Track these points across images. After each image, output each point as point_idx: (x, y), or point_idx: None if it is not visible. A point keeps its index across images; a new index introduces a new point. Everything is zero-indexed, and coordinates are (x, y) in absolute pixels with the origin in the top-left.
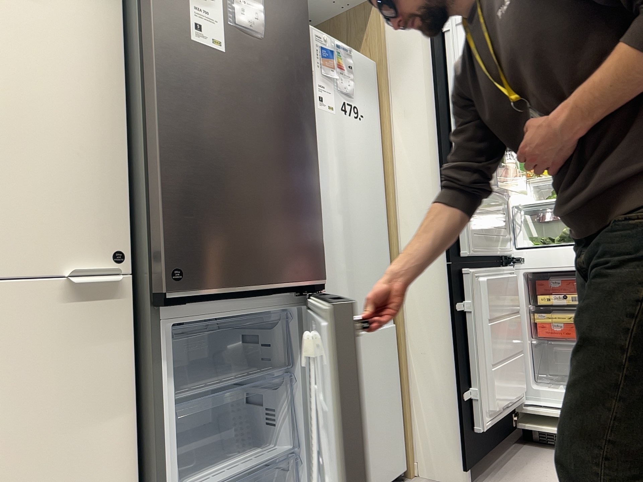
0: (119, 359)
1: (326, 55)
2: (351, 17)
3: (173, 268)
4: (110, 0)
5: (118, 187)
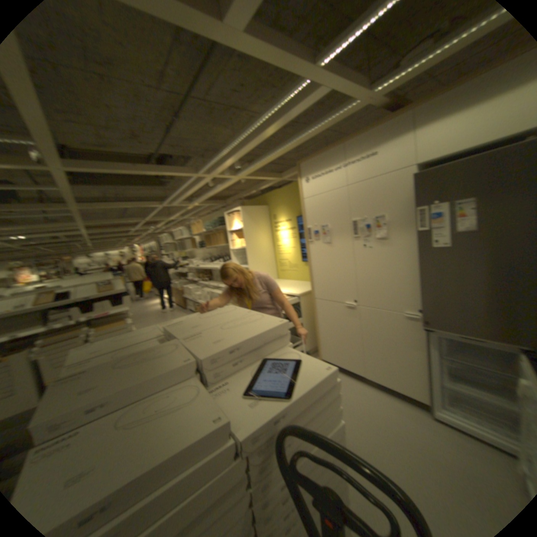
0: (423, 338)
1: None
2: None
3: (428, 321)
4: (417, 235)
5: (421, 292)
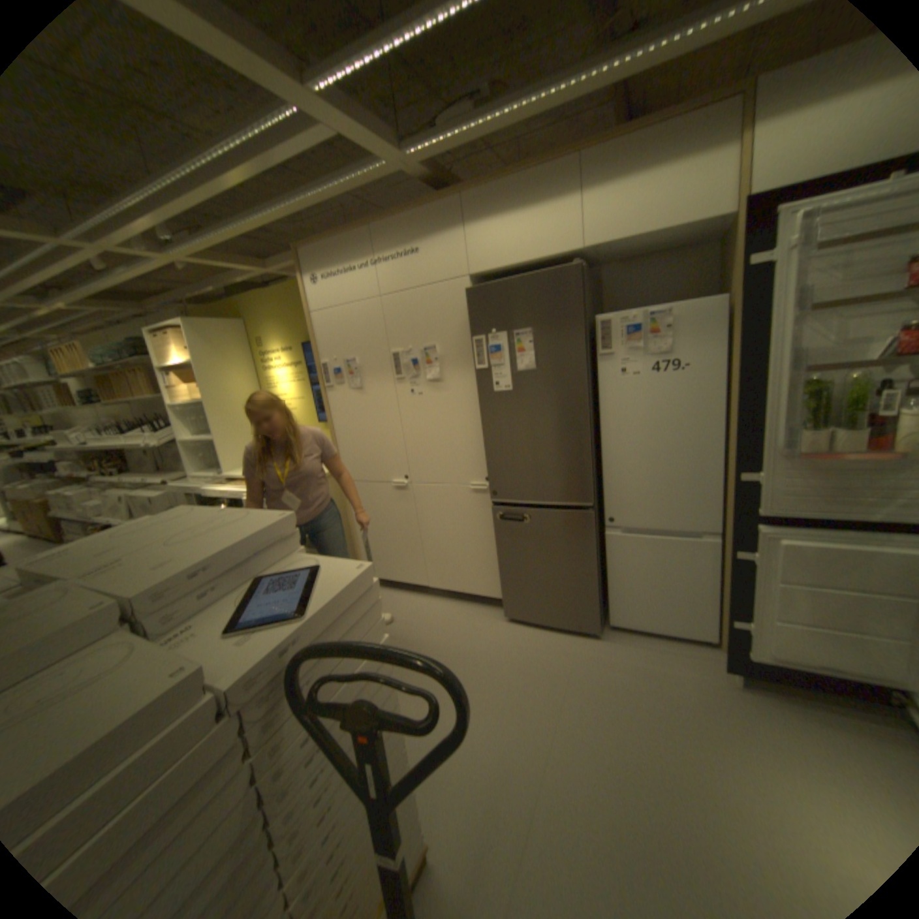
0: (491, 514)
1: (632, 331)
2: (734, 229)
3: (494, 490)
4: (476, 375)
5: (485, 452)
